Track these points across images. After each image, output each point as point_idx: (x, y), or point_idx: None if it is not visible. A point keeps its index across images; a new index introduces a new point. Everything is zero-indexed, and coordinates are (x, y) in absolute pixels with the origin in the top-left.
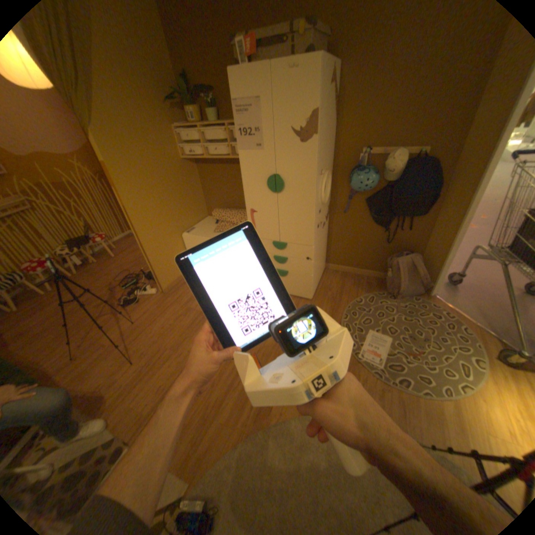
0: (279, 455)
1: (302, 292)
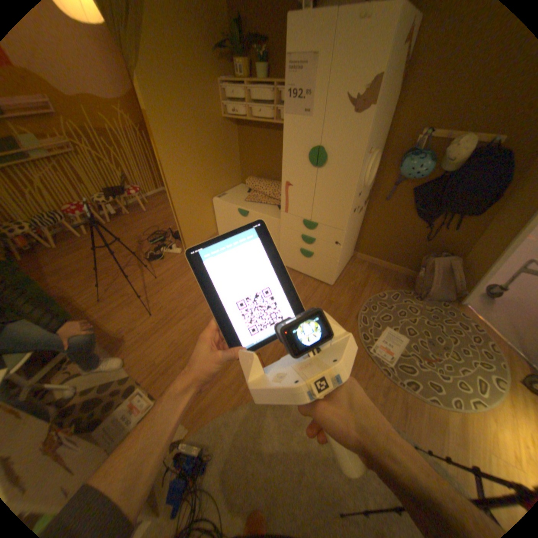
0: (275, 425)
1: (324, 277)
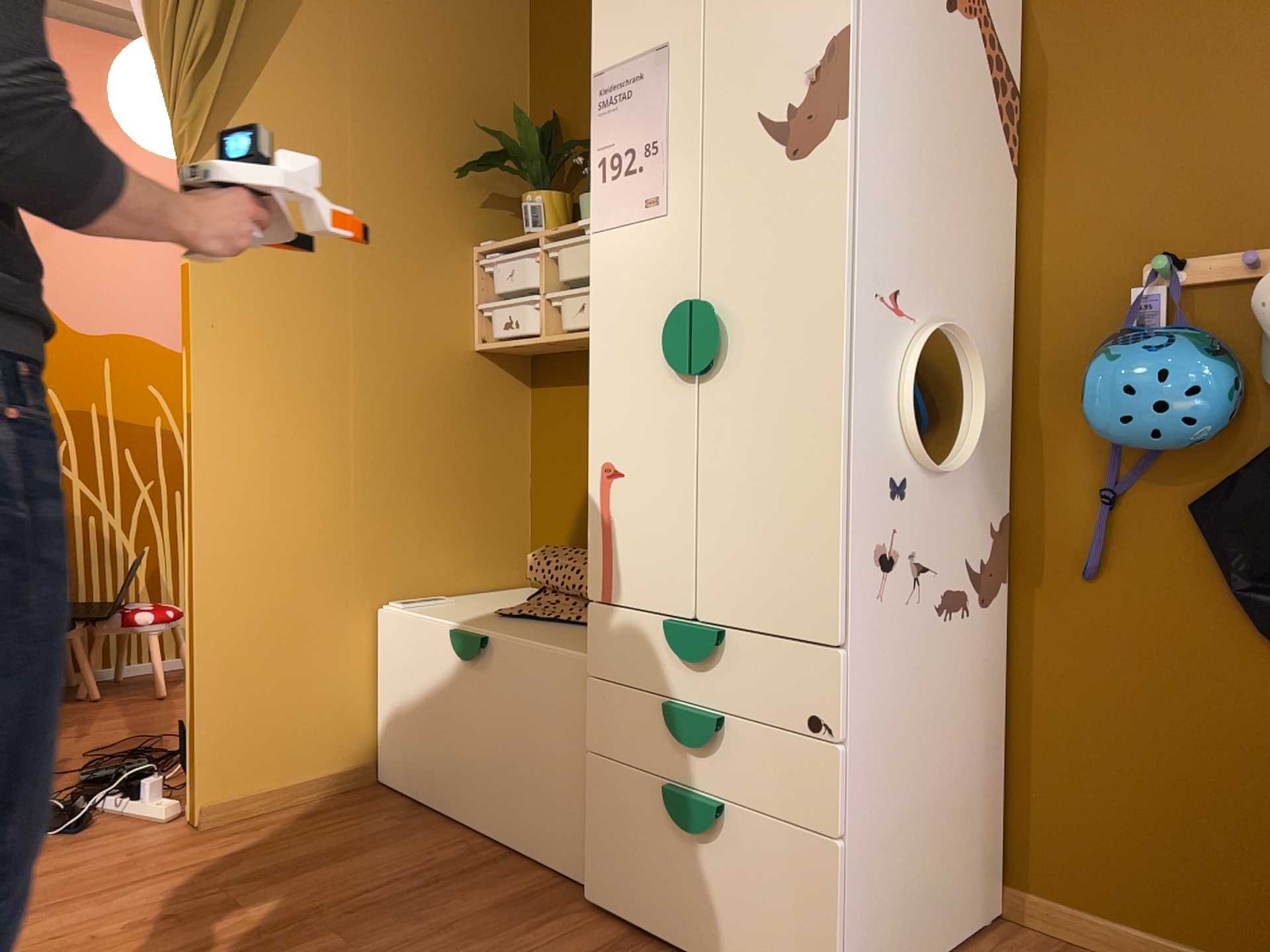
0: None
1: None
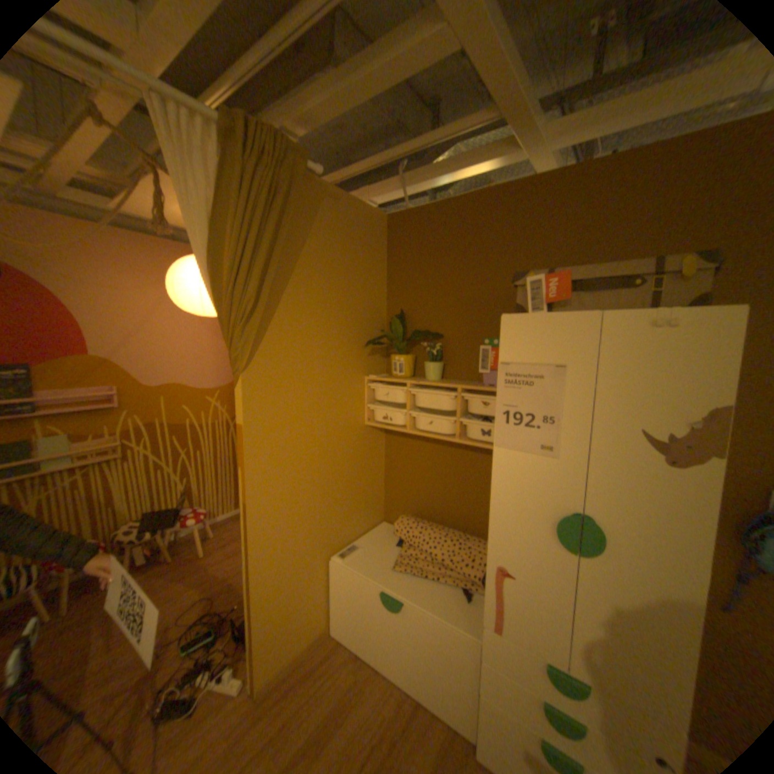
0: None
1: None
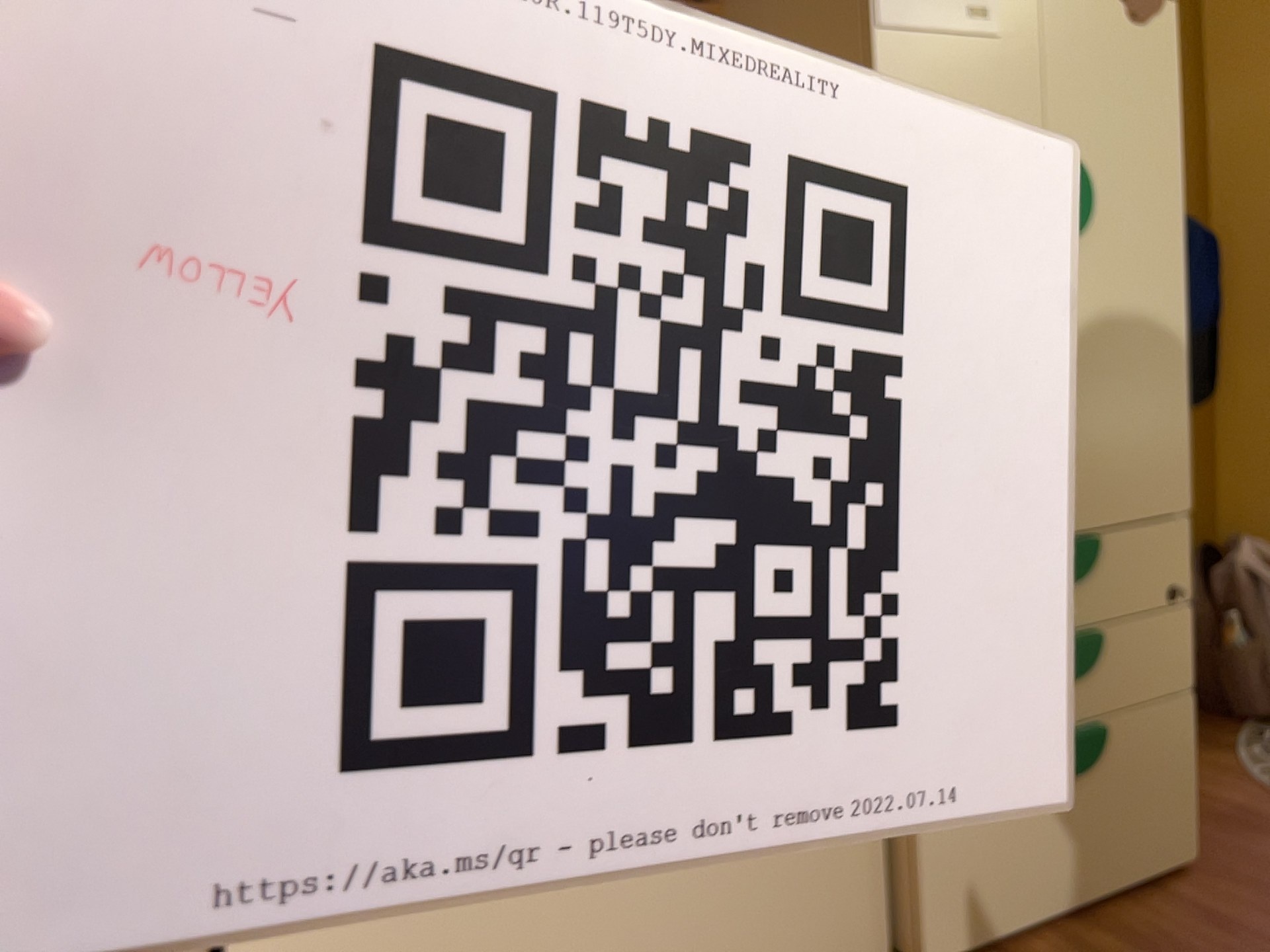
0: None
1: (1166, 835)
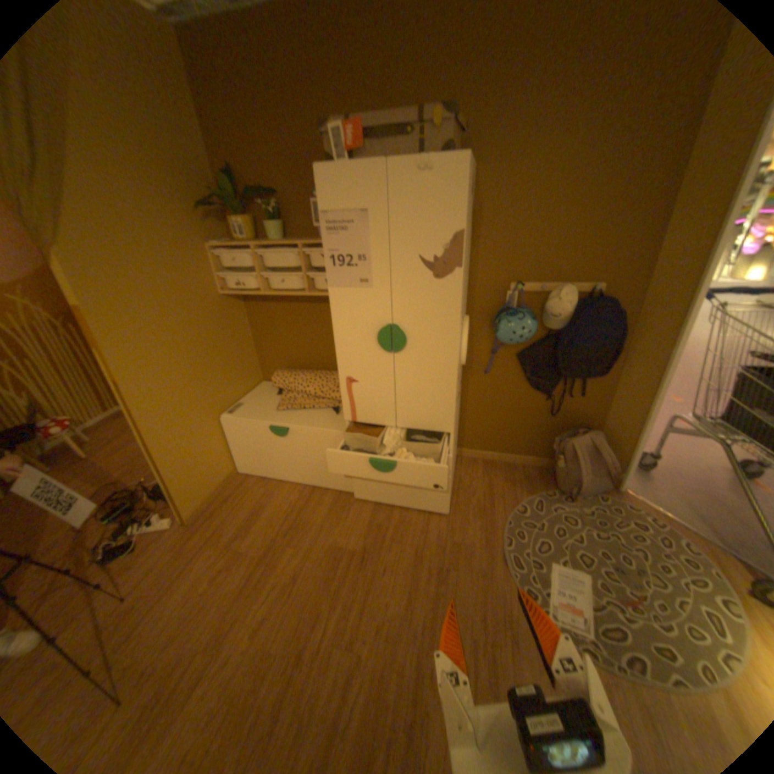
0: None
1: (432, 504)
